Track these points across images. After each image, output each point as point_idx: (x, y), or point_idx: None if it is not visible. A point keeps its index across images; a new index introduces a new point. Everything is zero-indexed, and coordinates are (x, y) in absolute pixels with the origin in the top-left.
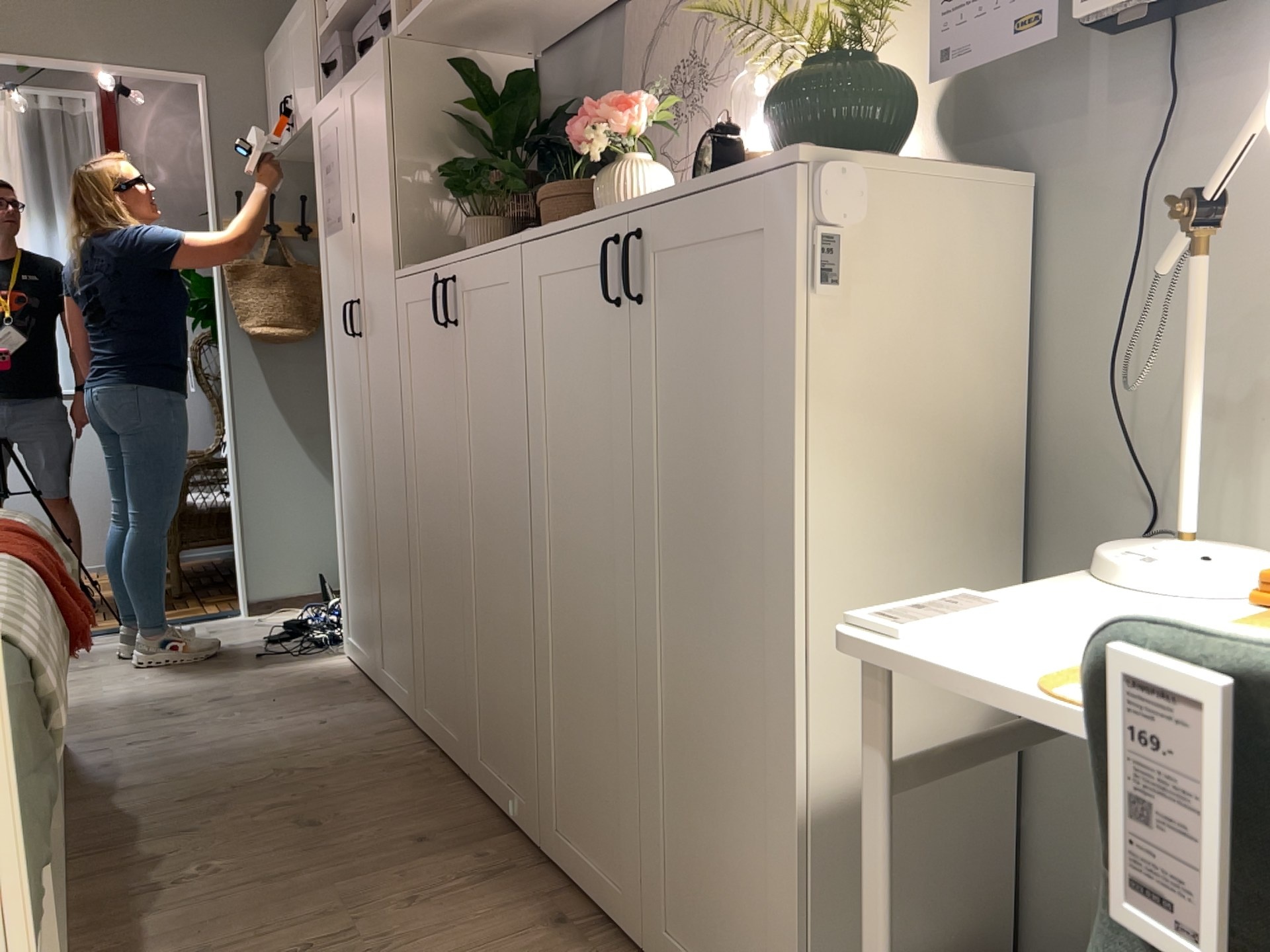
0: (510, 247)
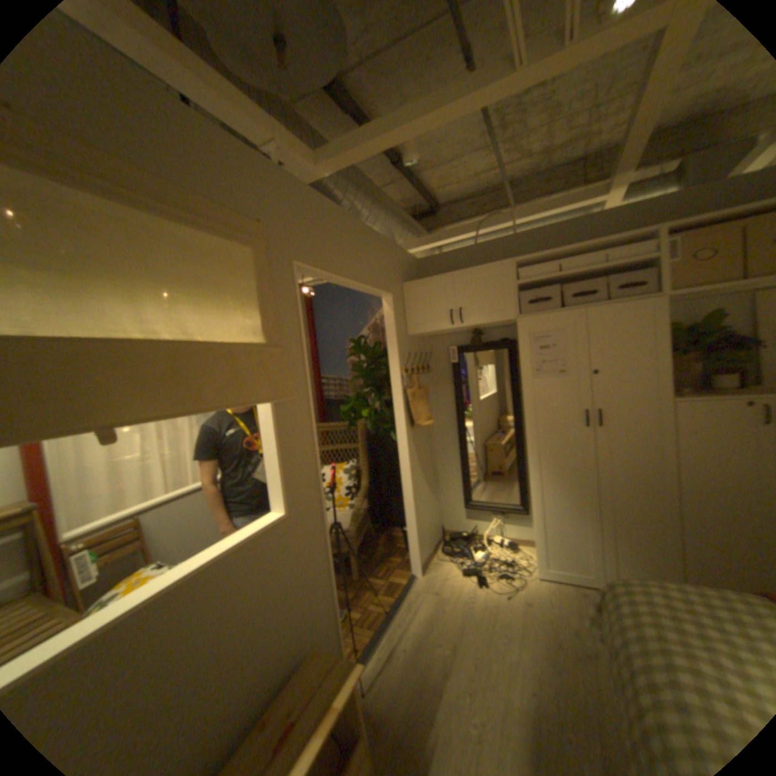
0: None
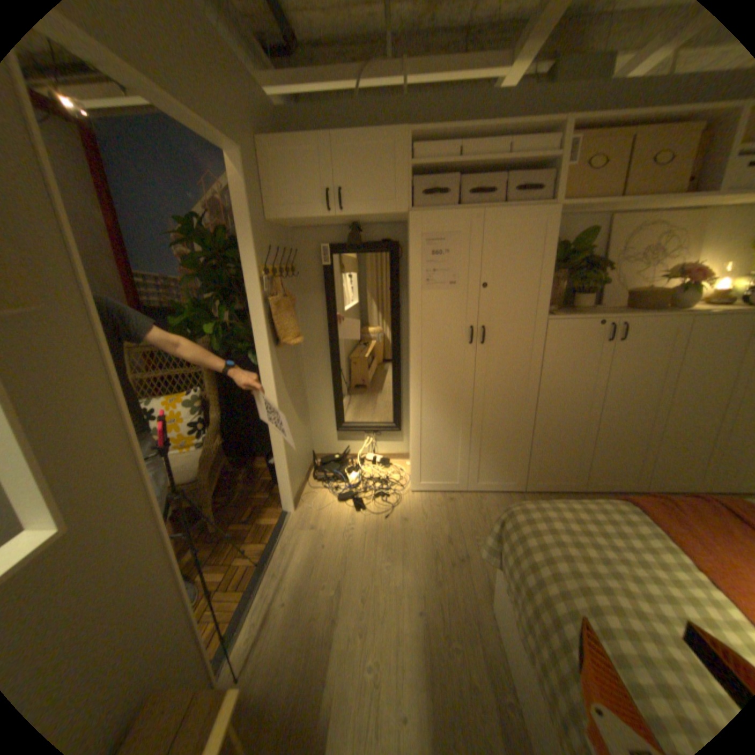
0: (683, 317)
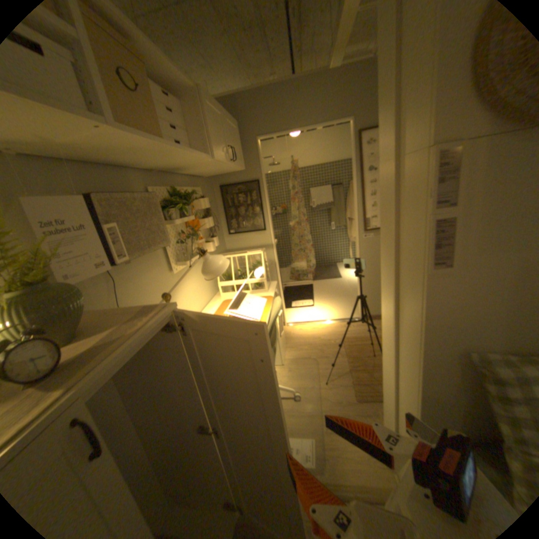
0: None
